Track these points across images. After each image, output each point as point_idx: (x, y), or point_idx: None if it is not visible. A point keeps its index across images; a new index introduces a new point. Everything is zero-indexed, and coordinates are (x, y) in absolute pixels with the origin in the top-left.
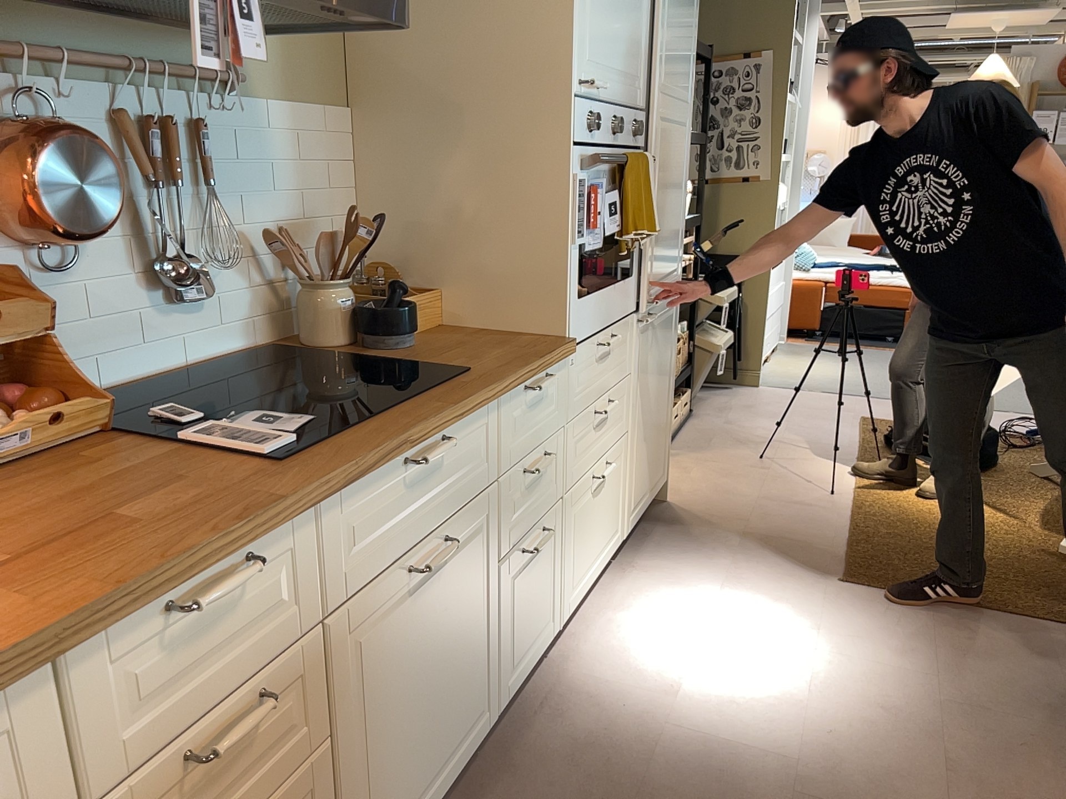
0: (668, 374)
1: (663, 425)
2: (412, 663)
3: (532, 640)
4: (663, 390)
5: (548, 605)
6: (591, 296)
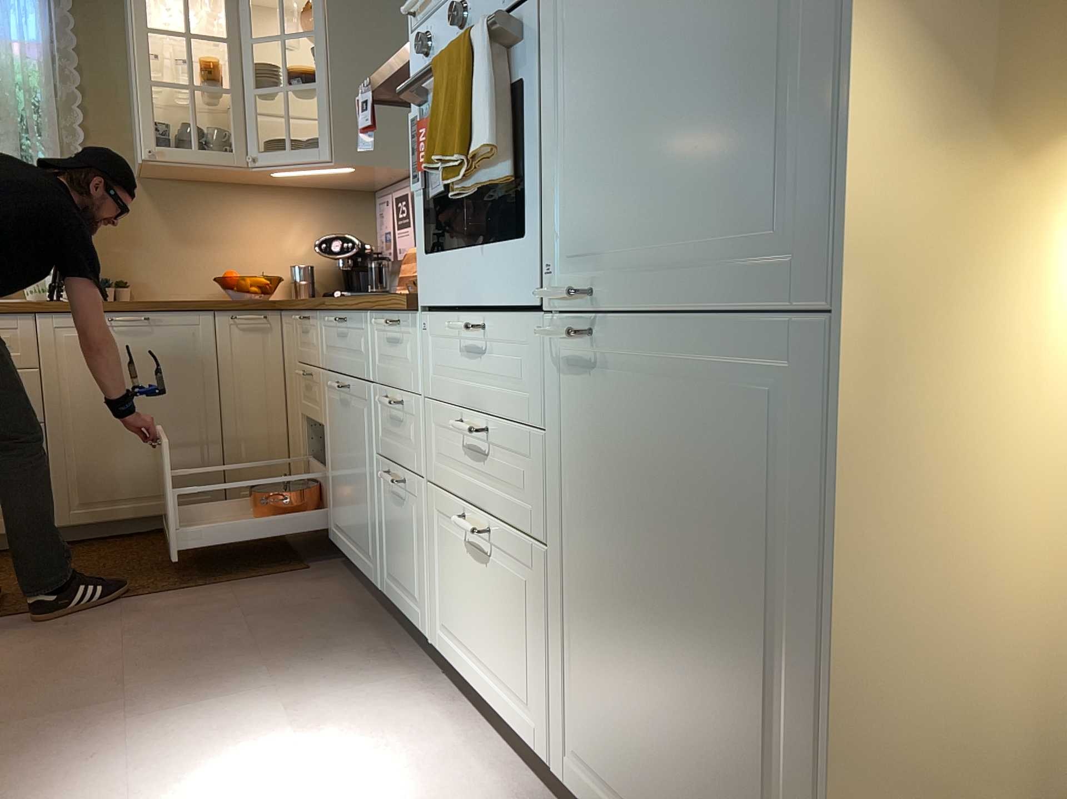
0: (762, 604)
1: (743, 759)
2: (342, 442)
3: (404, 589)
4: (729, 630)
5: (417, 583)
6: (445, 255)
